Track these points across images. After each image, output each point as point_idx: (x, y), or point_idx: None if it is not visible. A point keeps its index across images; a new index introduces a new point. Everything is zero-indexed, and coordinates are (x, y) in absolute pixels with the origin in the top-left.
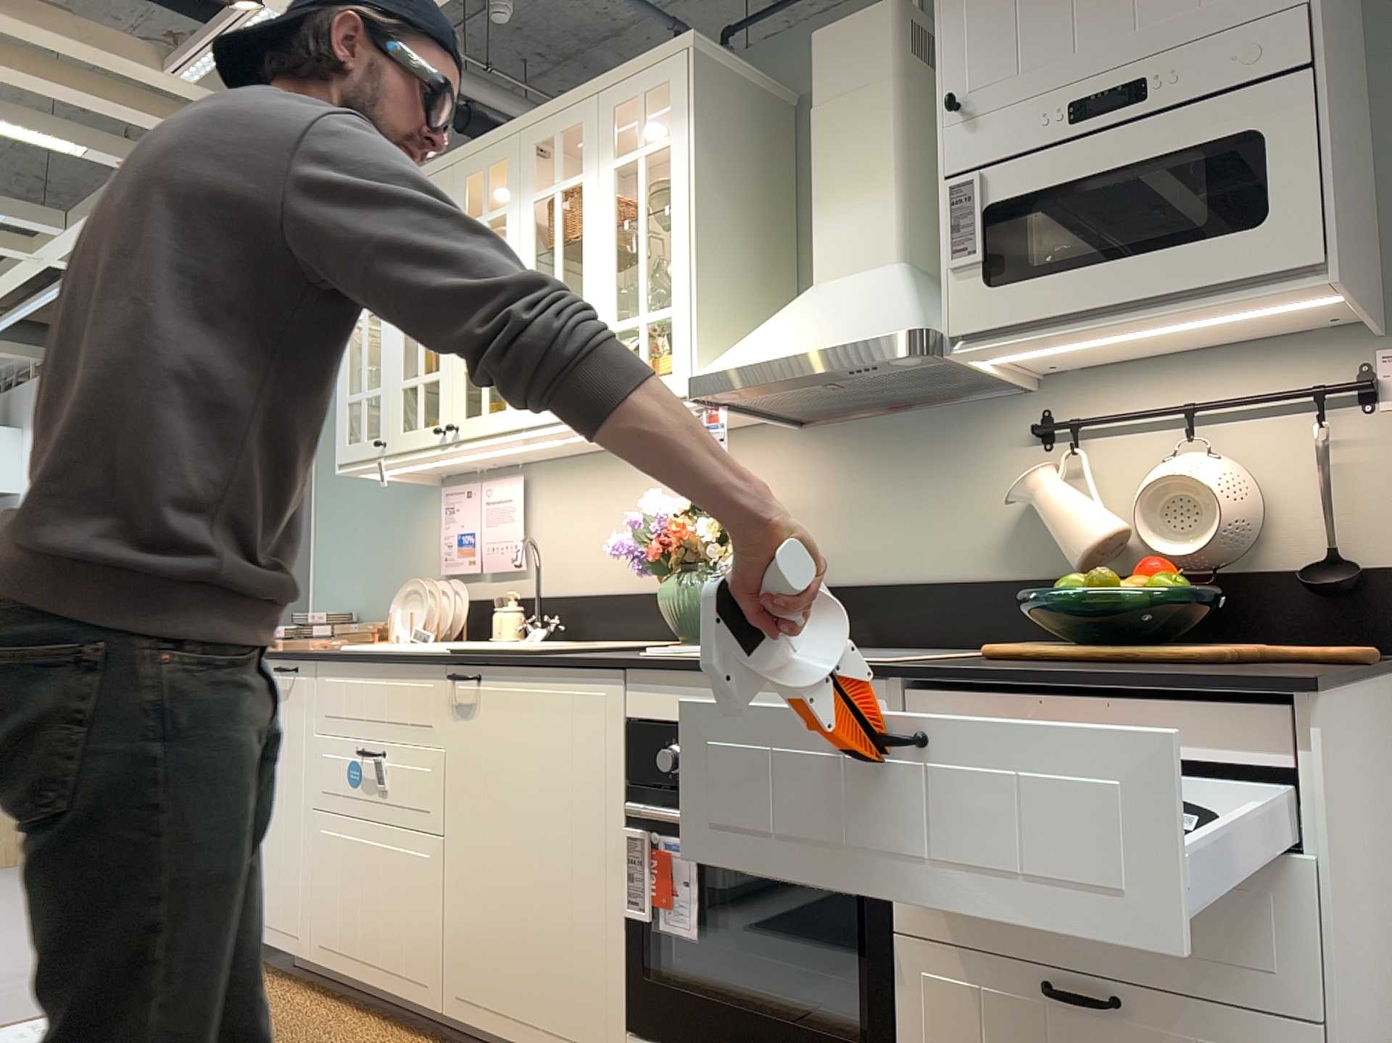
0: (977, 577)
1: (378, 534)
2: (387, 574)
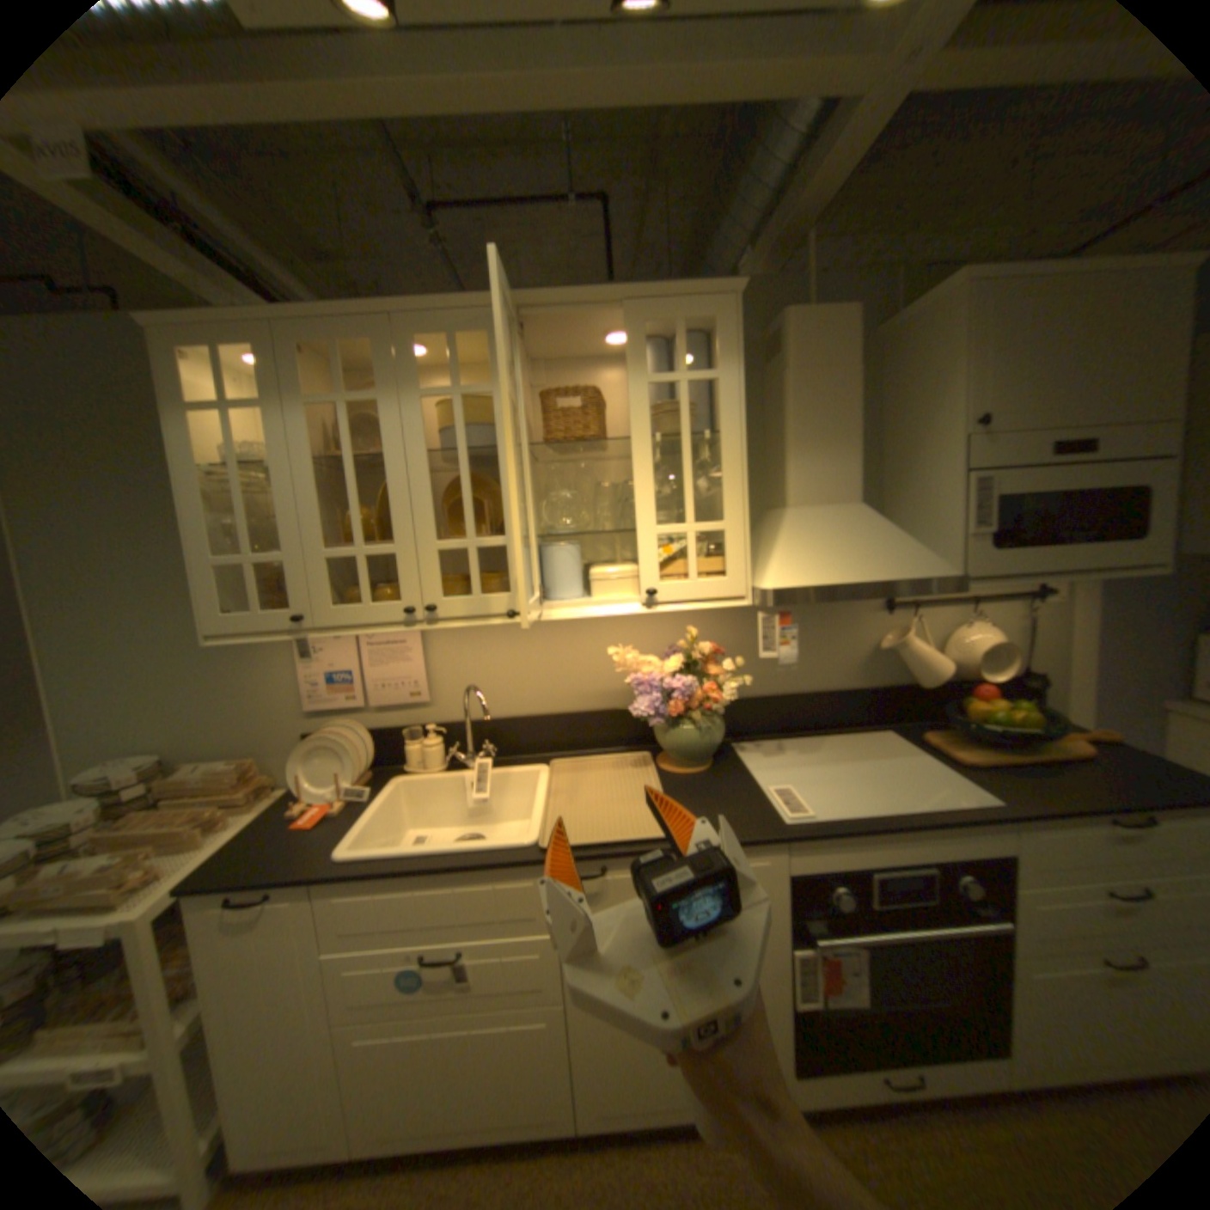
0: (848, 688)
1: (179, 673)
2: (207, 713)
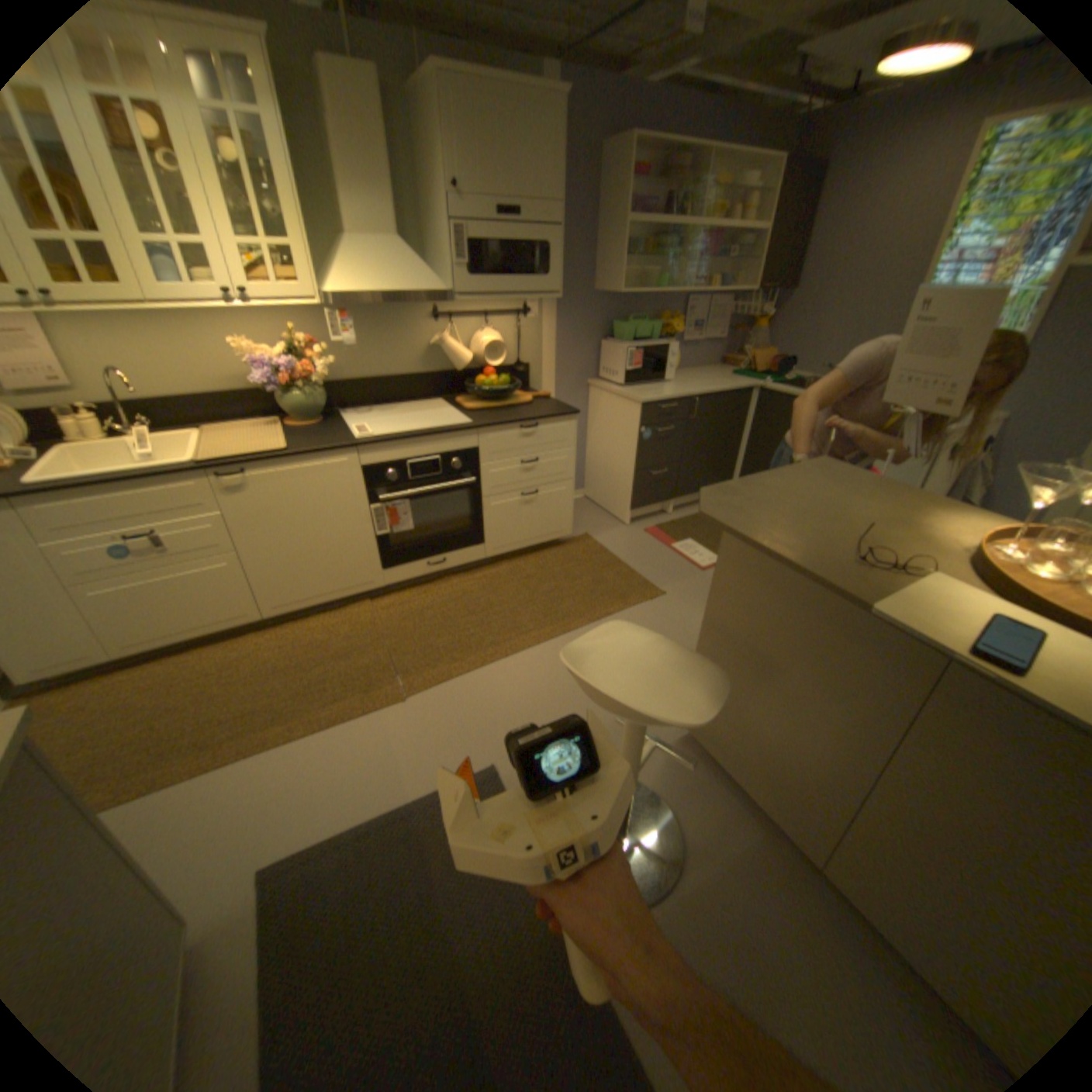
0: (414, 373)
1: None
2: None
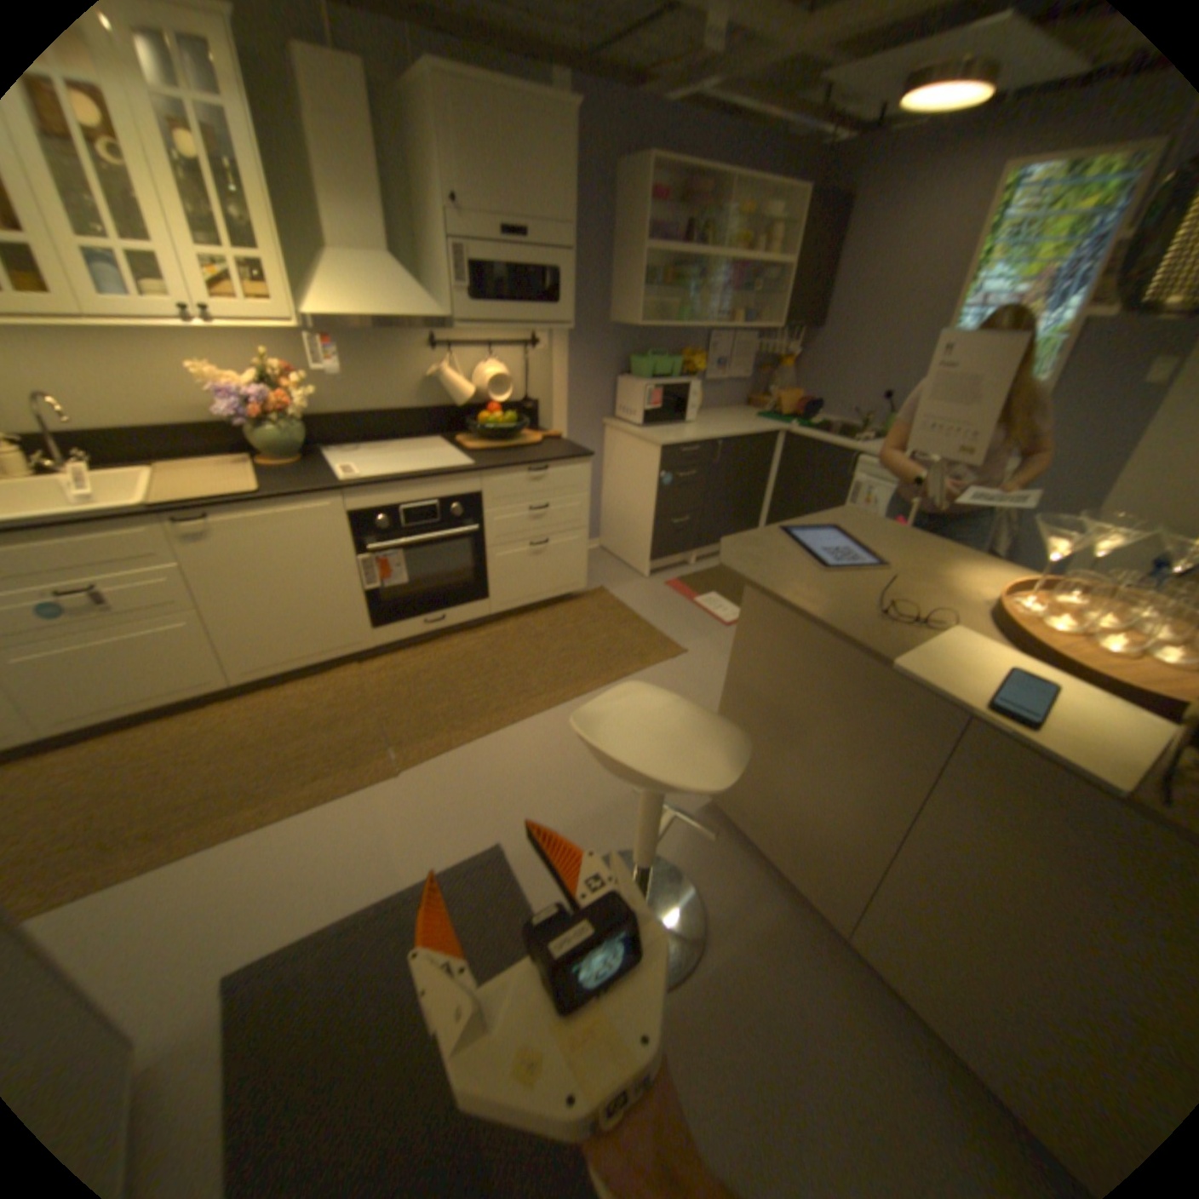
0: (409, 407)
1: None
2: None
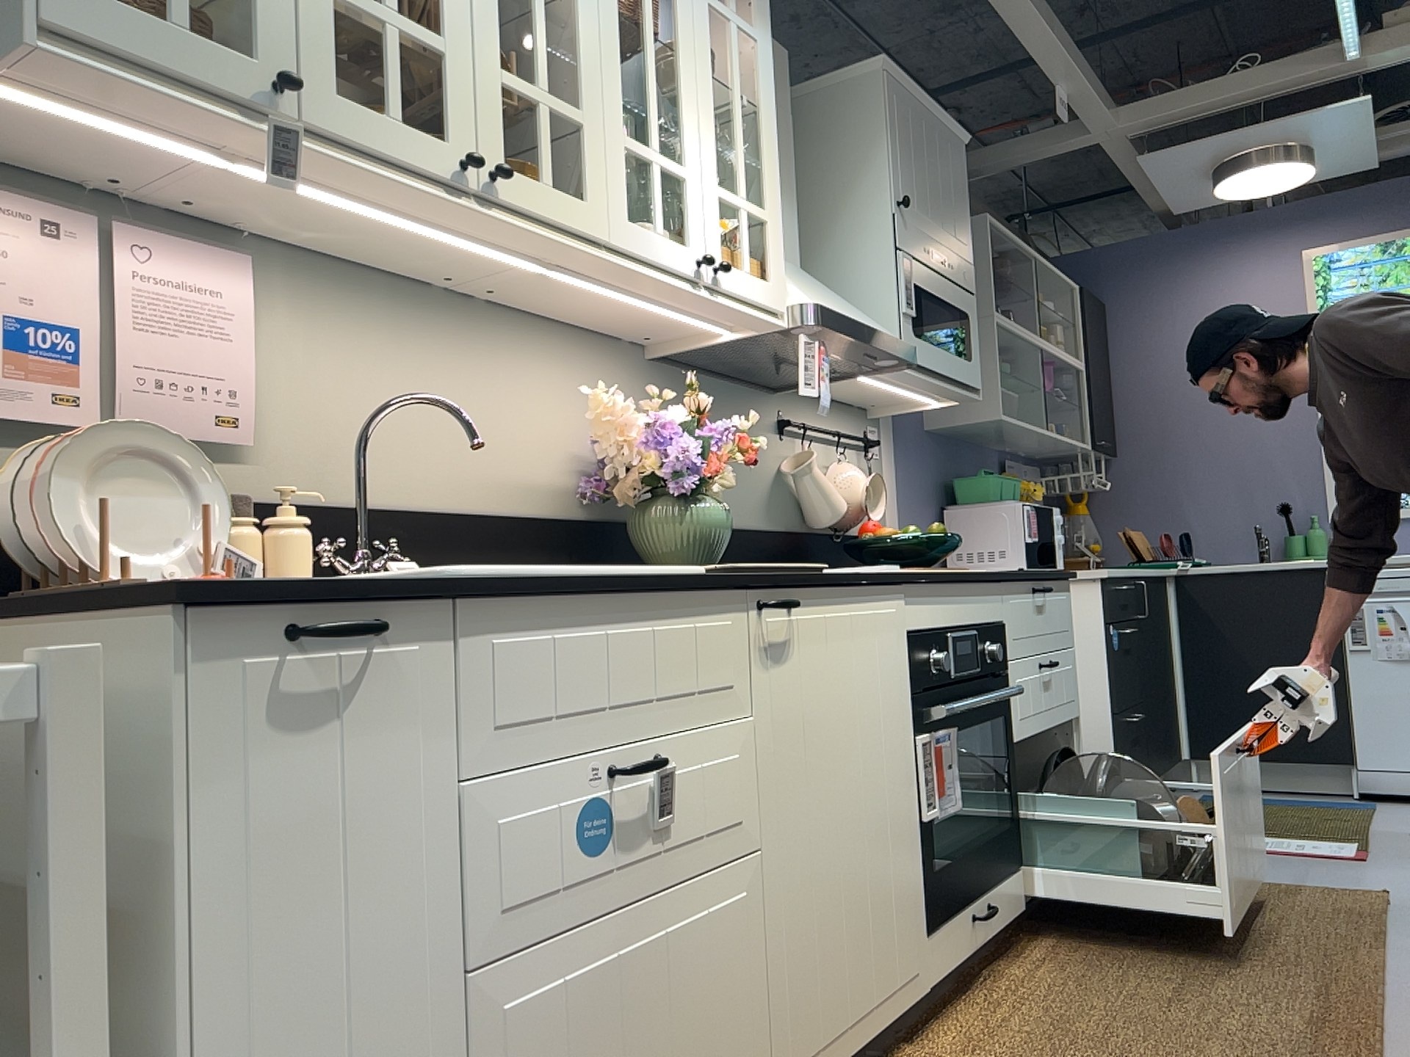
0: (761, 527)
1: None
2: None
